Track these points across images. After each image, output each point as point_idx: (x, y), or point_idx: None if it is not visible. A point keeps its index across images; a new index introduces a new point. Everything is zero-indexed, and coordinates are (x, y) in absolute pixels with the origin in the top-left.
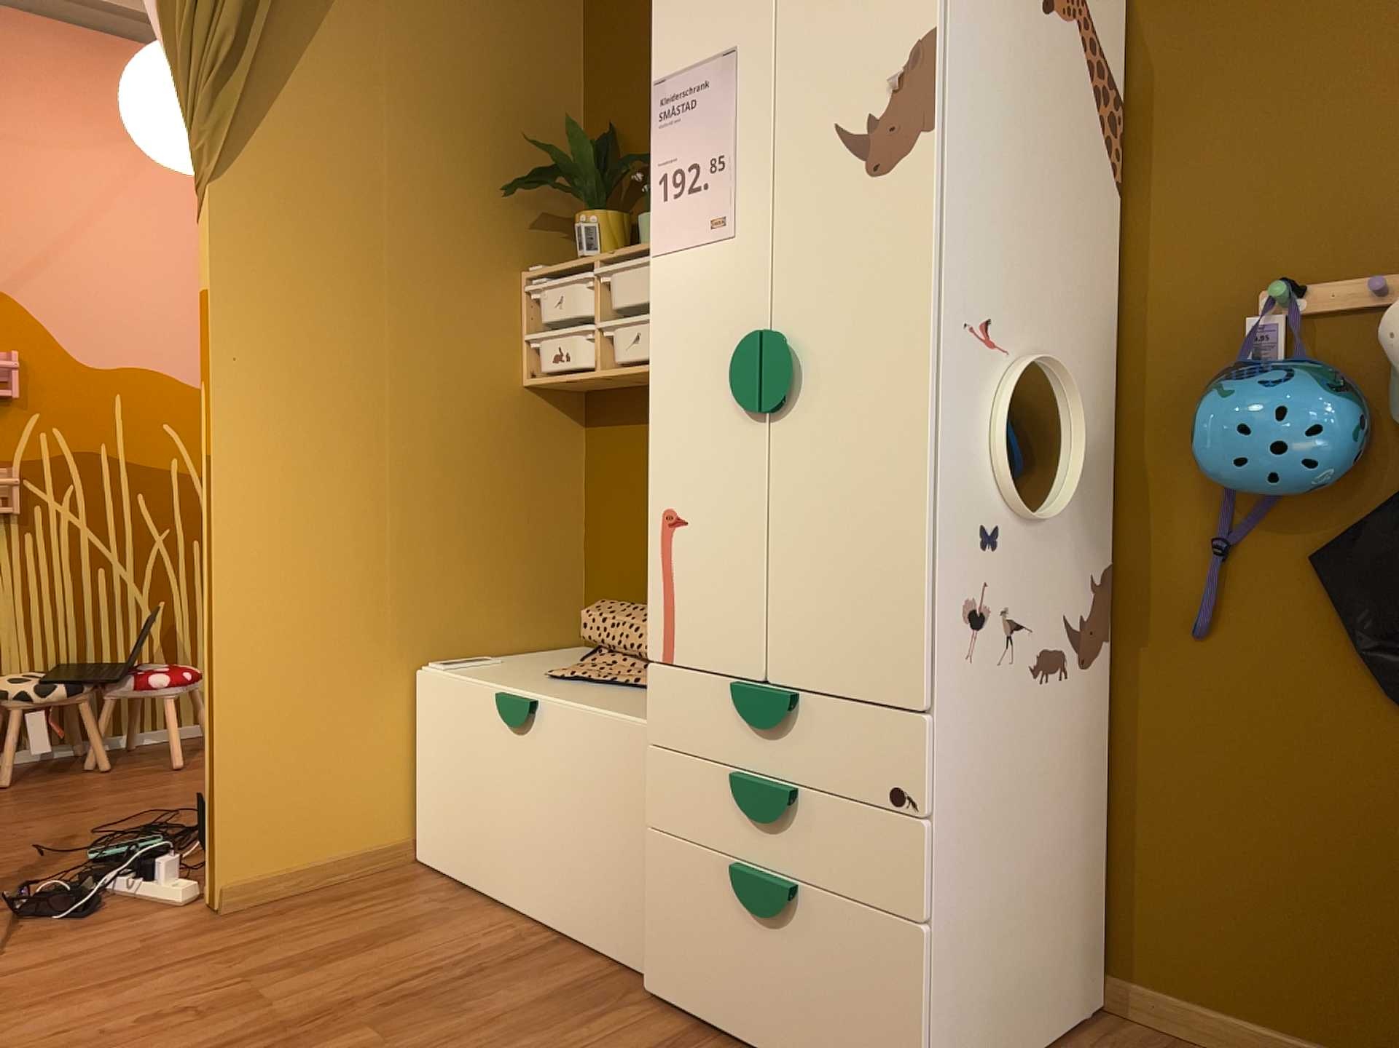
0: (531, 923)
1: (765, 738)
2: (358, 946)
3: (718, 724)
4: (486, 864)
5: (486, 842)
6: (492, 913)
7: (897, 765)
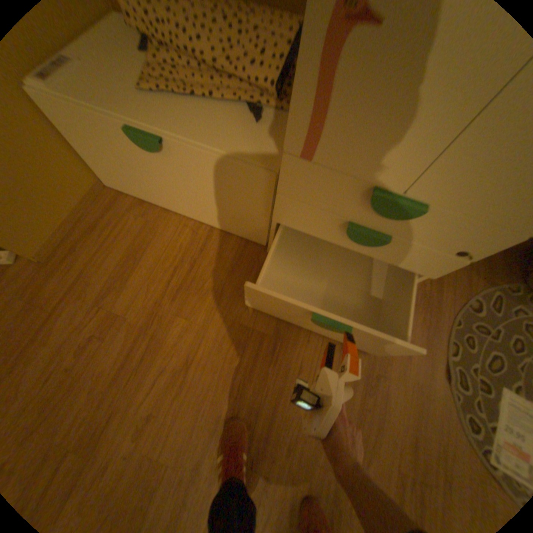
0: (191, 220)
1: (382, 216)
2: (130, 263)
3: (343, 200)
4: (155, 198)
5: (150, 191)
6: (170, 217)
7: (475, 246)
